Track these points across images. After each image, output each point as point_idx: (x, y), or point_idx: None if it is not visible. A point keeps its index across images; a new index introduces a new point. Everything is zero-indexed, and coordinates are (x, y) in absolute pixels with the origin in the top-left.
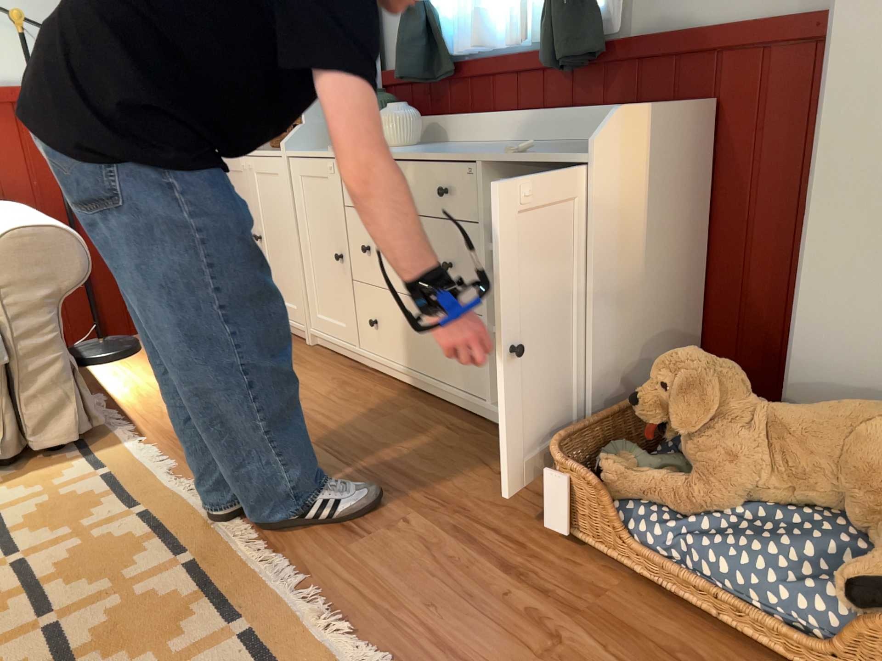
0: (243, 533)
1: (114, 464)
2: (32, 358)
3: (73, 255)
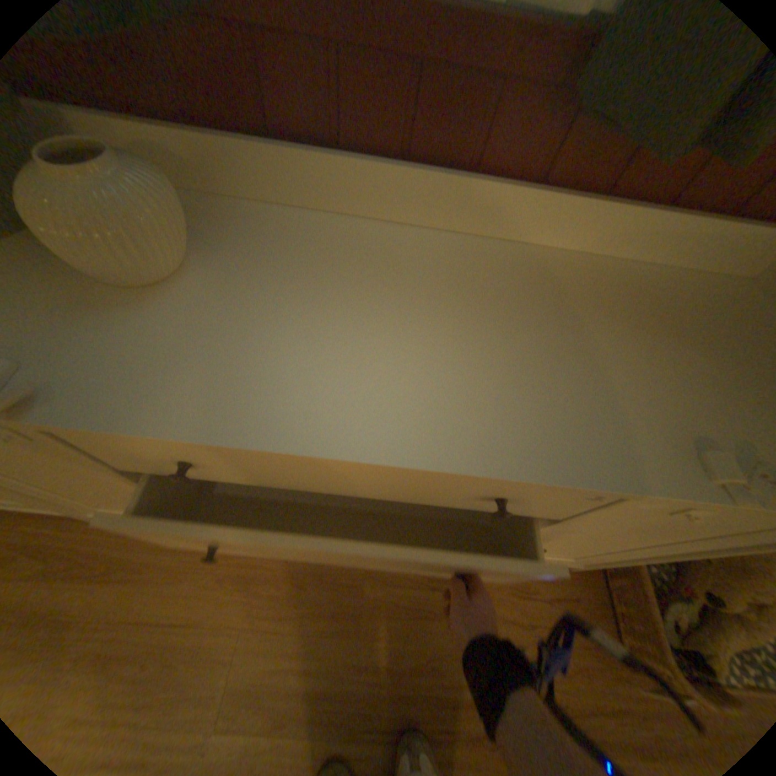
0: None
1: None
2: None
3: None
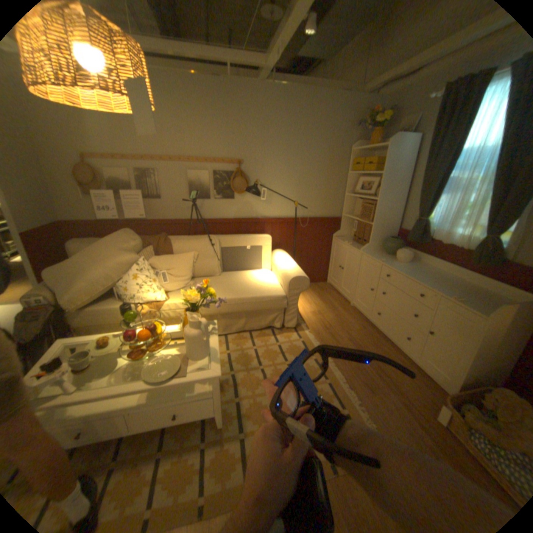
0: (342, 379)
1: (303, 338)
2: (290, 307)
3: (305, 284)
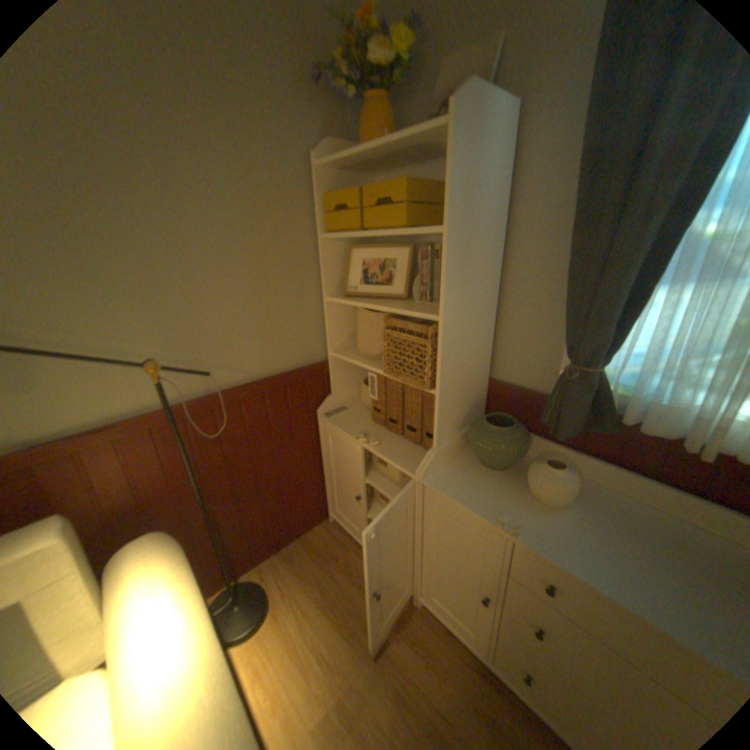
0: None
1: None
2: None
3: None
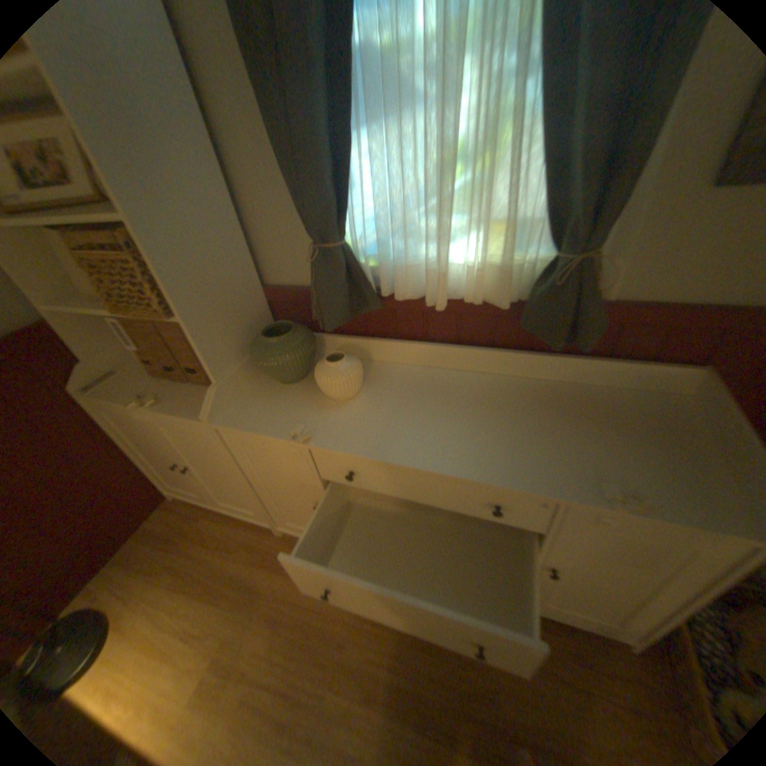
0: None
1: None
2: None
3: None
